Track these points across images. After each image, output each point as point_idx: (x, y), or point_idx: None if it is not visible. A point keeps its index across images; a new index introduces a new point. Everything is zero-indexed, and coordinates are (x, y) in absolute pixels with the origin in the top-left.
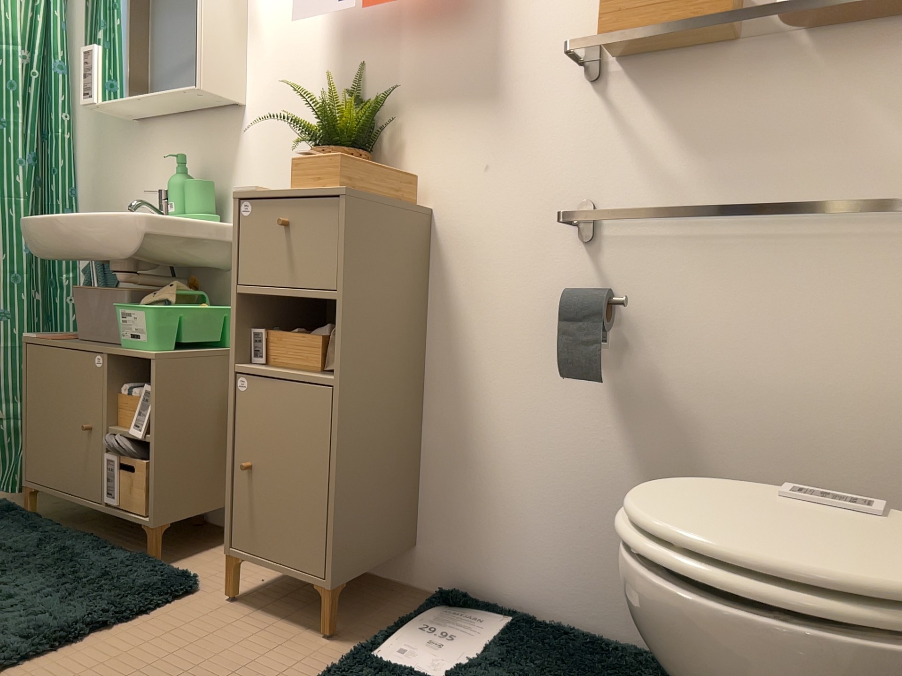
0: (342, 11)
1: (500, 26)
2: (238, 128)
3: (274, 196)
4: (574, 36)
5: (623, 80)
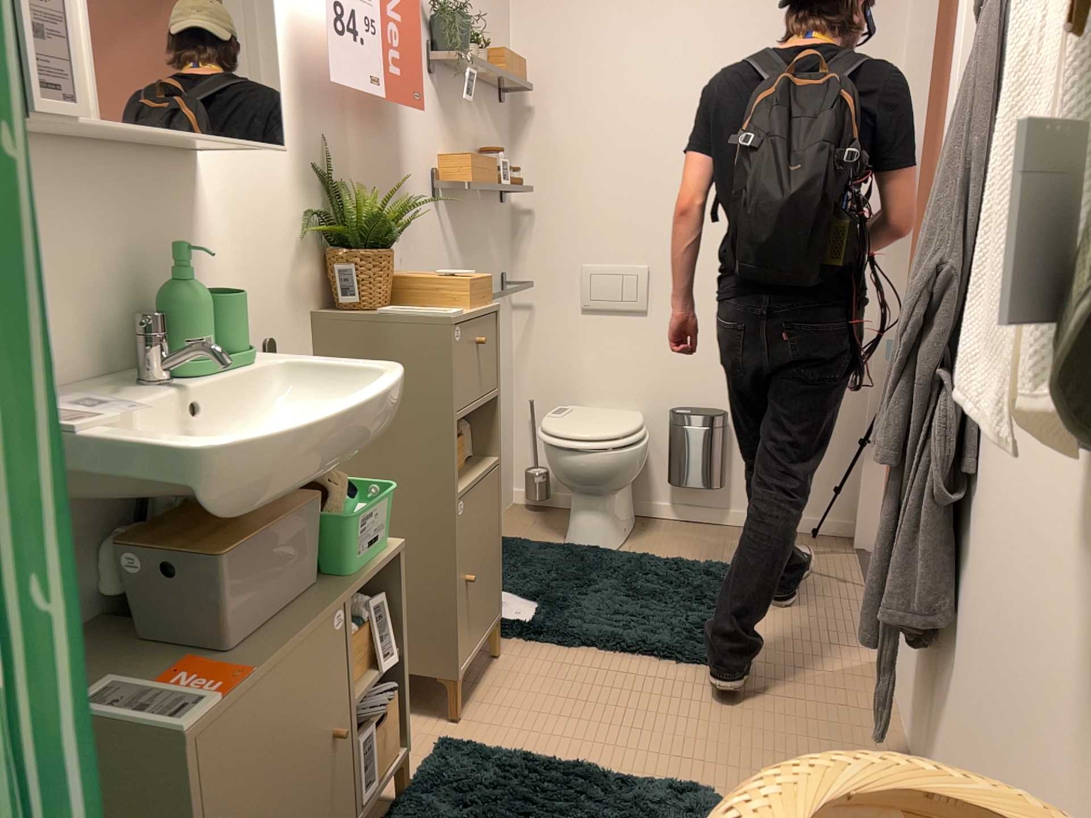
0: (375, 90)
1: (401, 136)
2: (186, 183)
3: (471, 315)
4: (429, 161)
5: (445, 201)
